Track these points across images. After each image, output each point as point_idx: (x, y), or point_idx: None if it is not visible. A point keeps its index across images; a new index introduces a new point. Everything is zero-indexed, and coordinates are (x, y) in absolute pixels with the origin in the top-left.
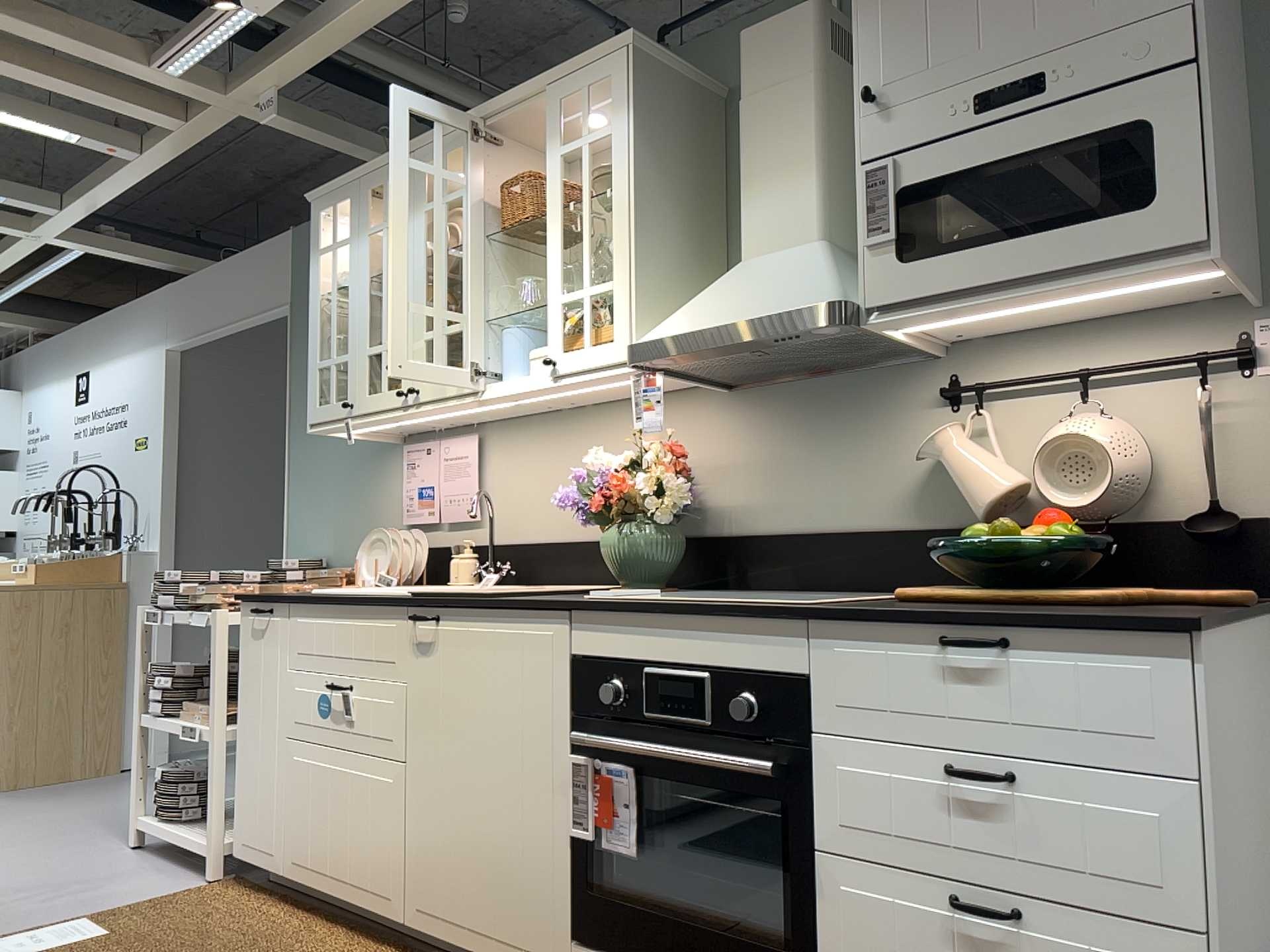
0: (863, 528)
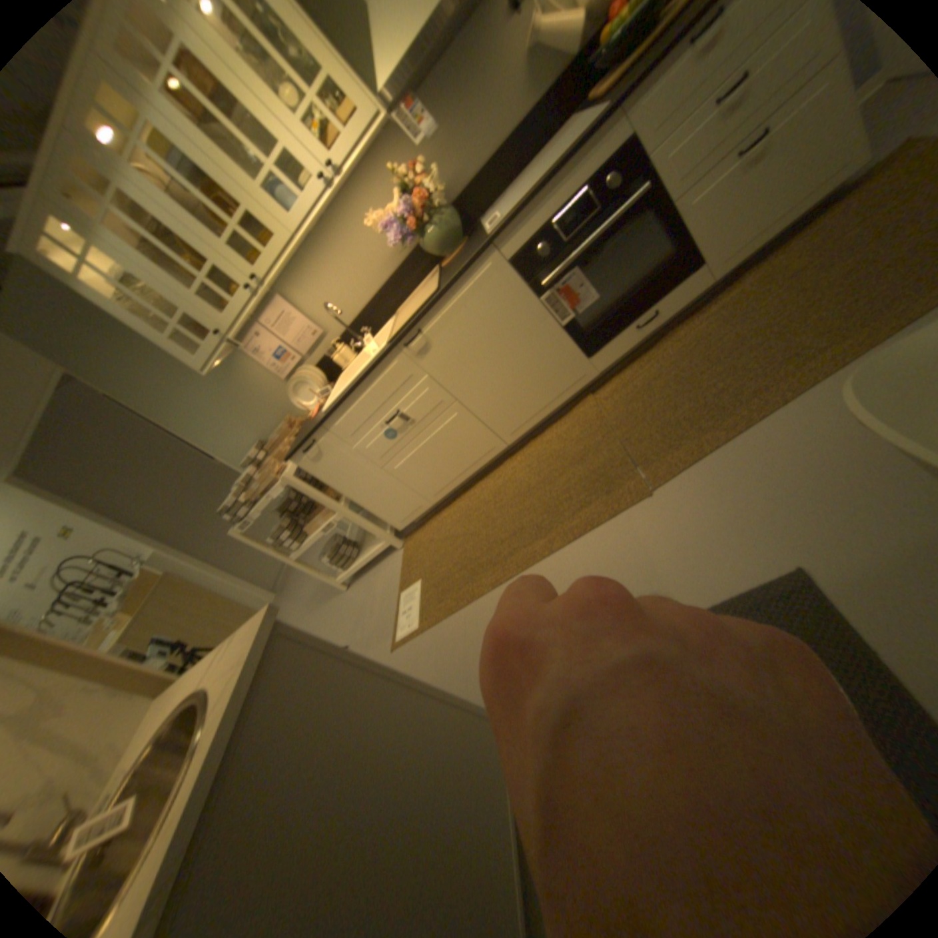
0: (518, 122)
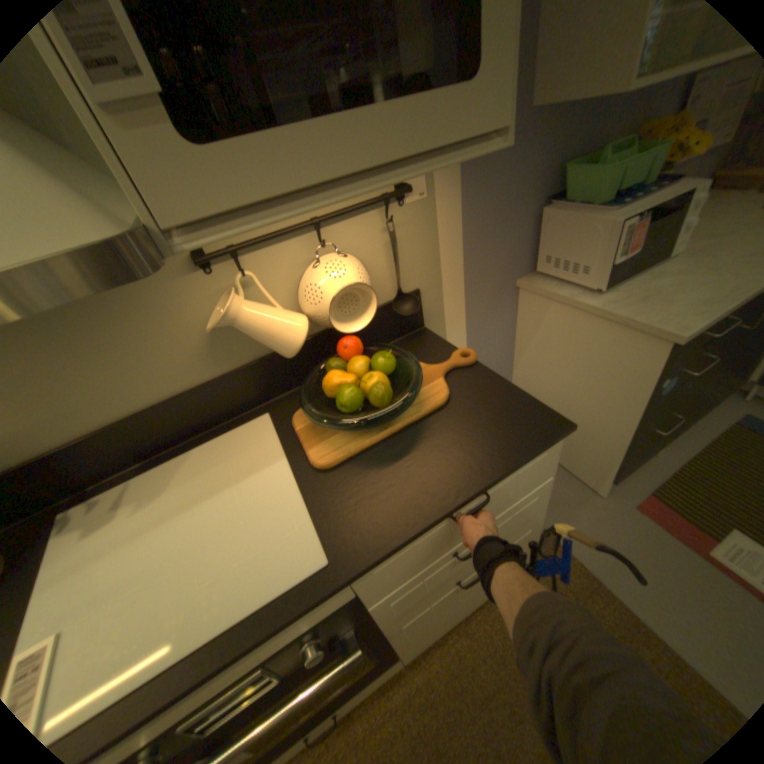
0: (172, 394)
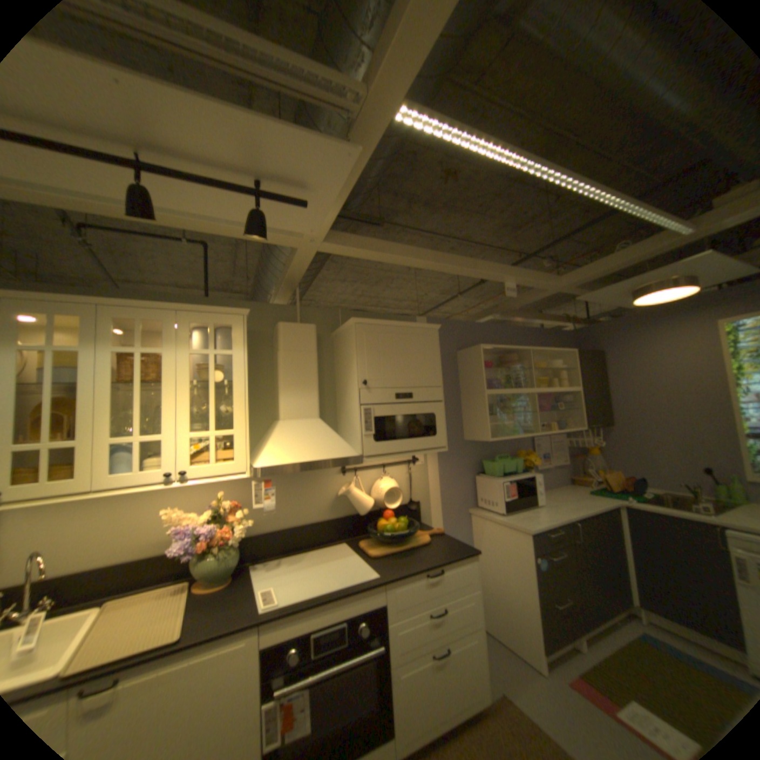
0: (311, 522)
